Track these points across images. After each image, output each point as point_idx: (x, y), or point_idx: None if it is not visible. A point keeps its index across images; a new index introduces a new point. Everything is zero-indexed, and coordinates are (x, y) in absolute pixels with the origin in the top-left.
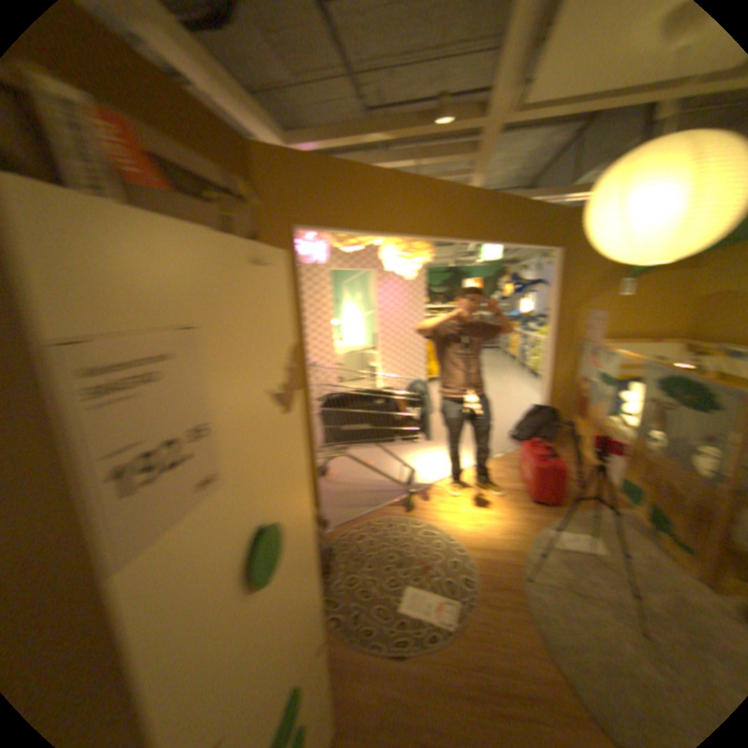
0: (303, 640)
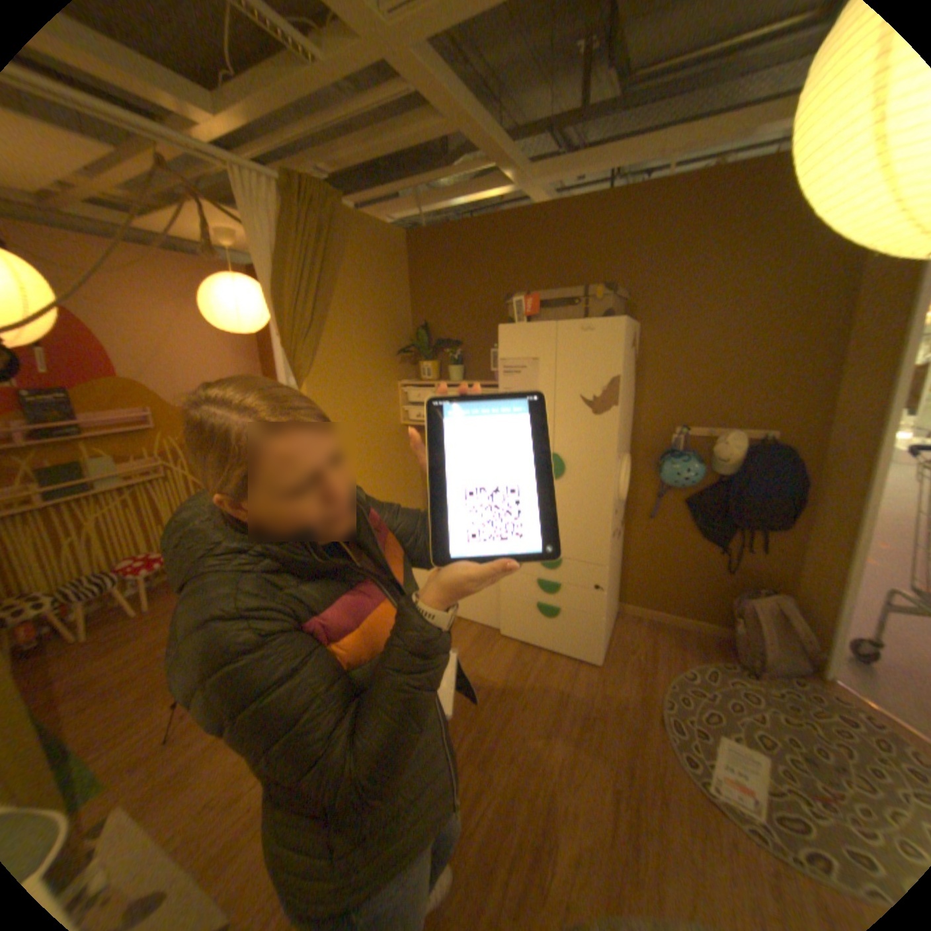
0: (576, 550)
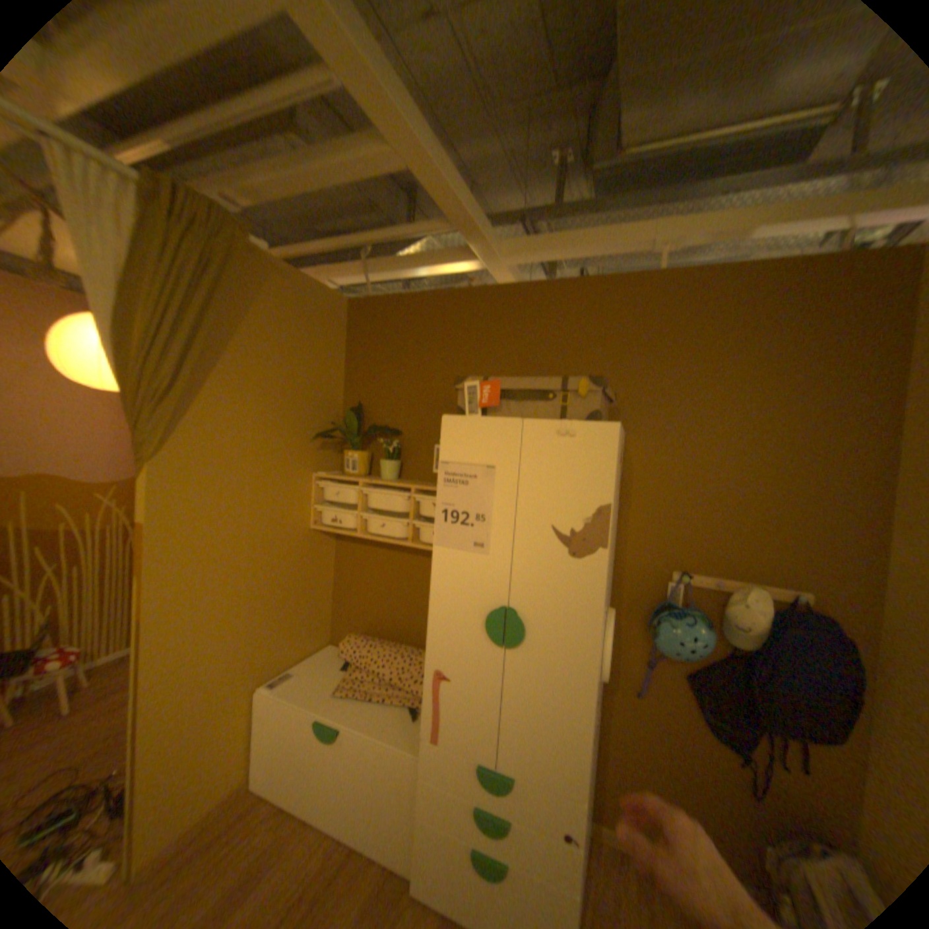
0: (537, 767)
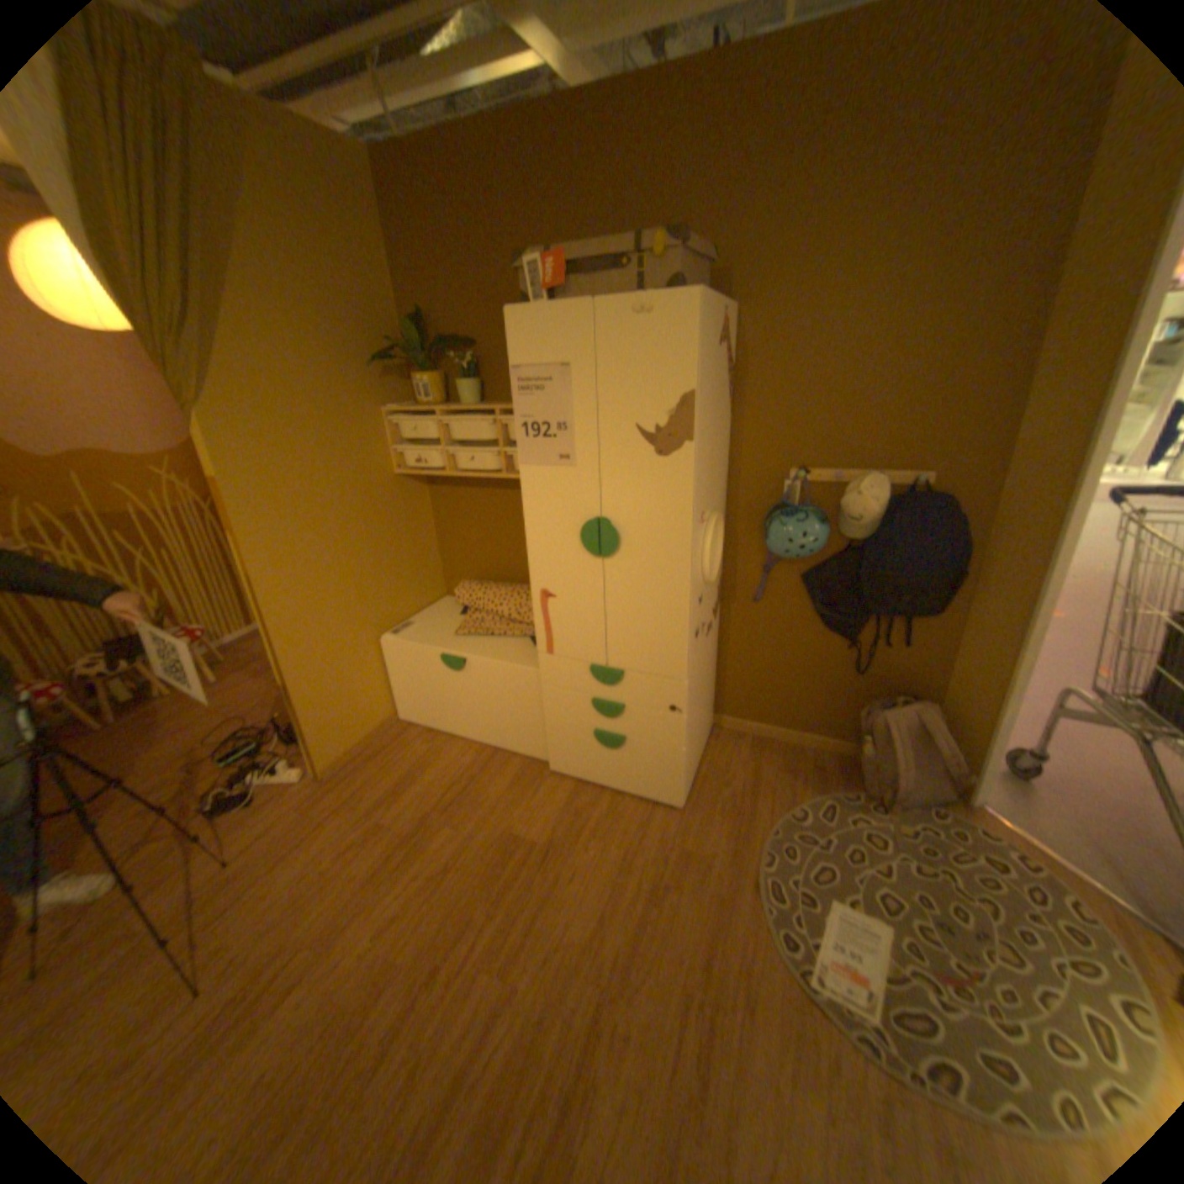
0: (641, 658)
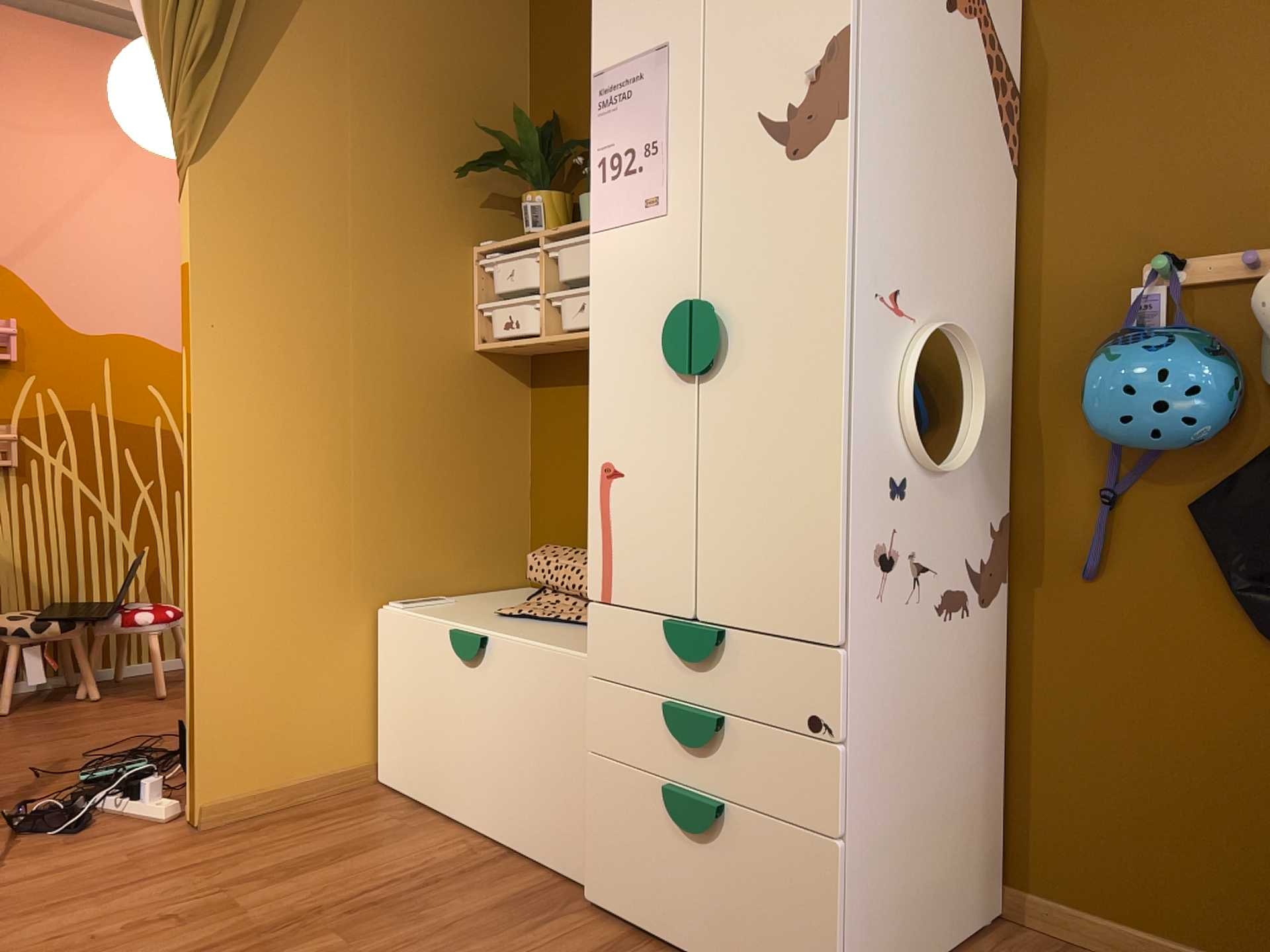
0: (759, 593)
